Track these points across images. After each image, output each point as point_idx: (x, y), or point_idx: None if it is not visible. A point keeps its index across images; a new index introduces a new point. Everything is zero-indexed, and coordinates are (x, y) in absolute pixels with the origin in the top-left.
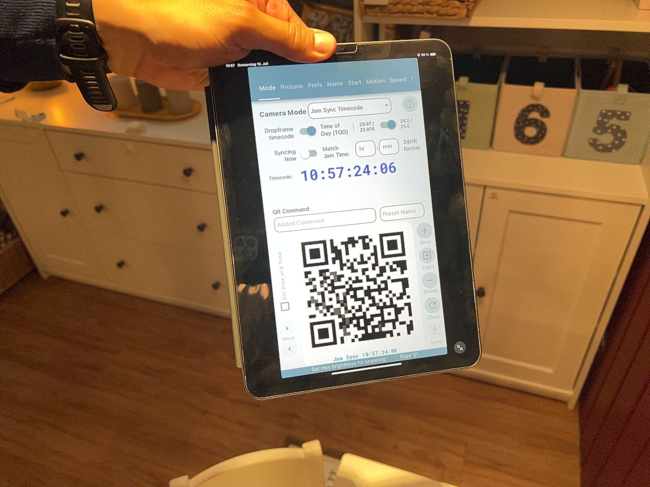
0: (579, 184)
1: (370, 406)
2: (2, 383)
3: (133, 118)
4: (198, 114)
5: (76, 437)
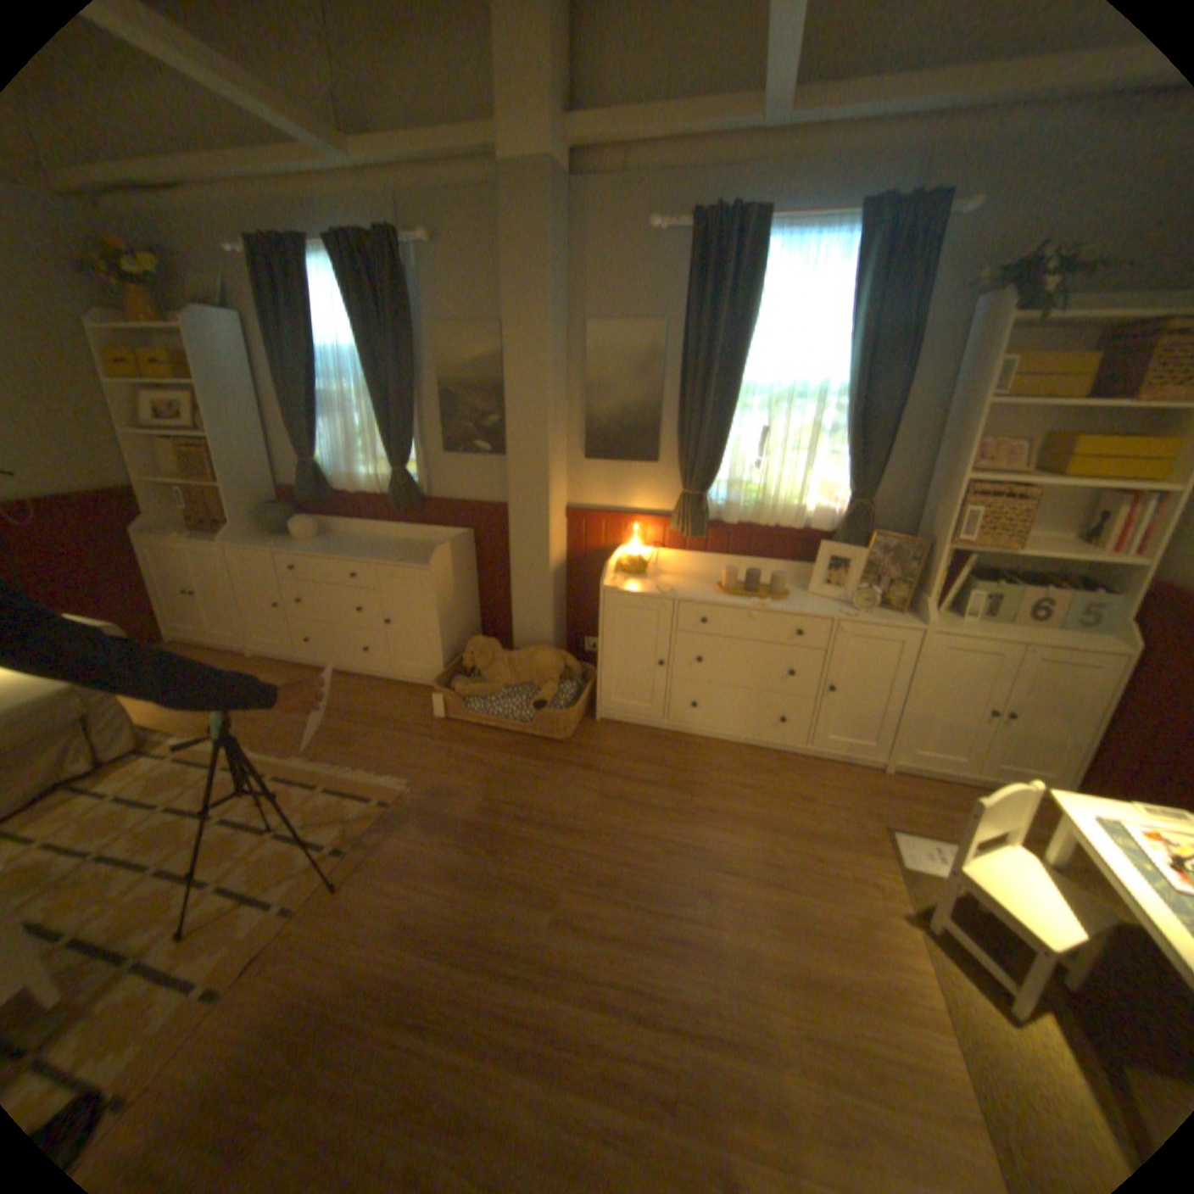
0: (1087, 644)
1: (930, 811)
2: (628, 799)
3: (743, 595)
4: (786, 594)
5: (725, 835)
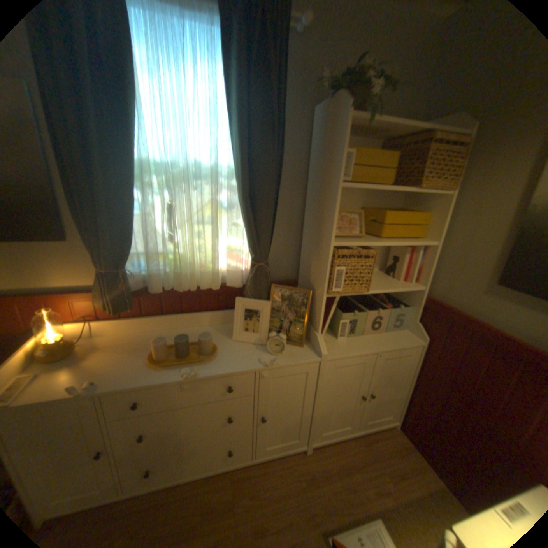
0: (404, 343)
1: (341, 484)
2: None
3: (174, 365)
4: (215, 349)
5: None
